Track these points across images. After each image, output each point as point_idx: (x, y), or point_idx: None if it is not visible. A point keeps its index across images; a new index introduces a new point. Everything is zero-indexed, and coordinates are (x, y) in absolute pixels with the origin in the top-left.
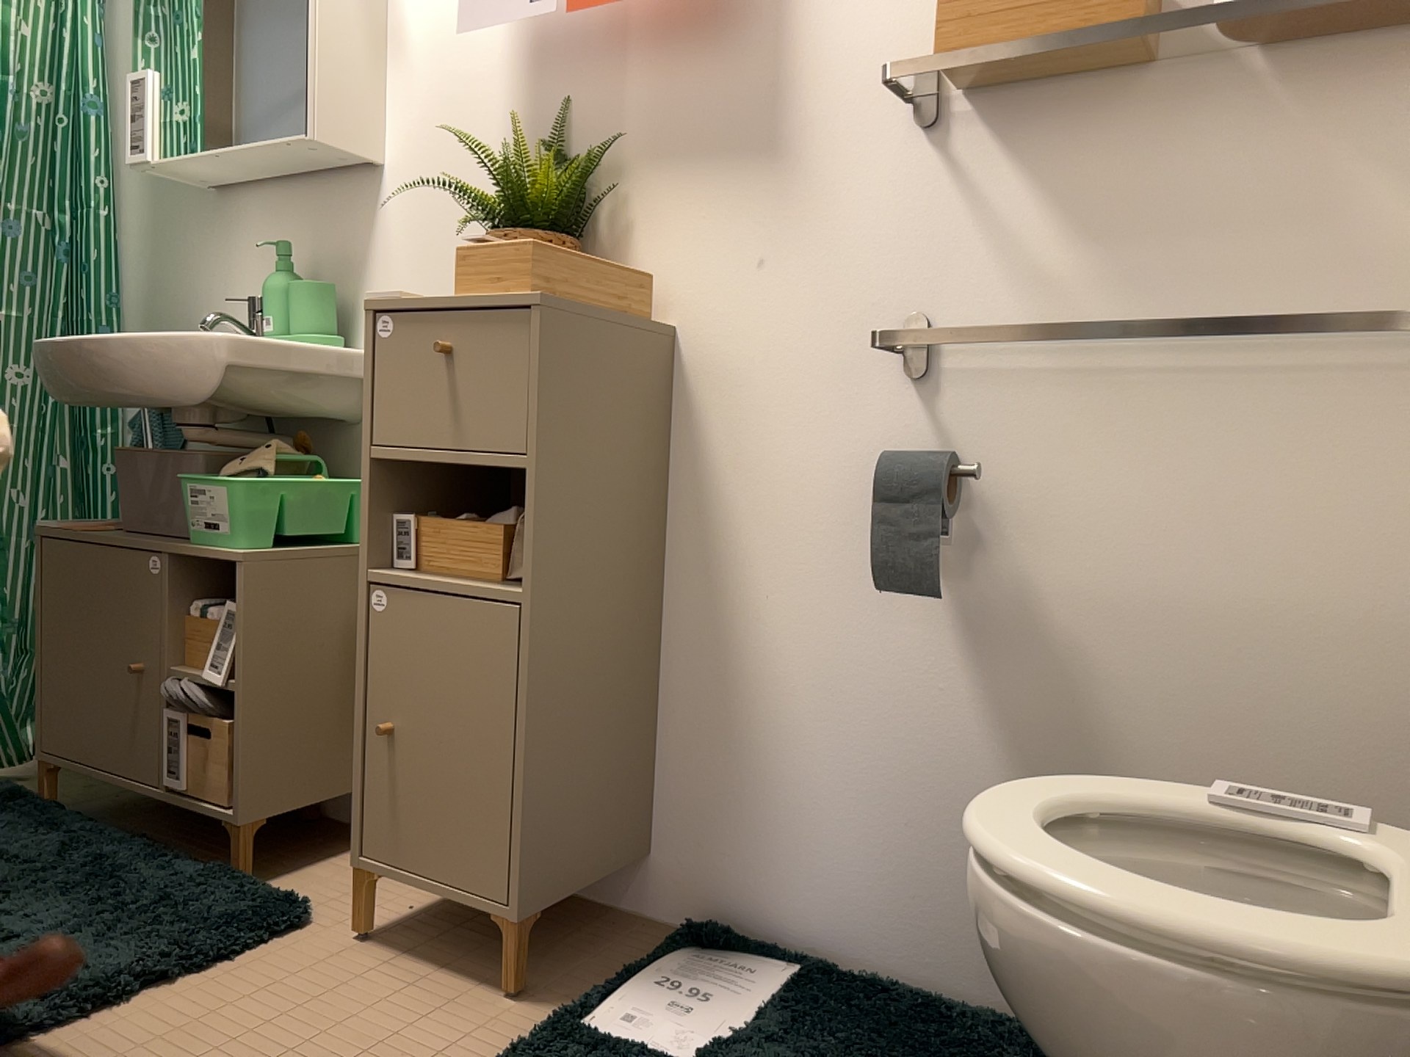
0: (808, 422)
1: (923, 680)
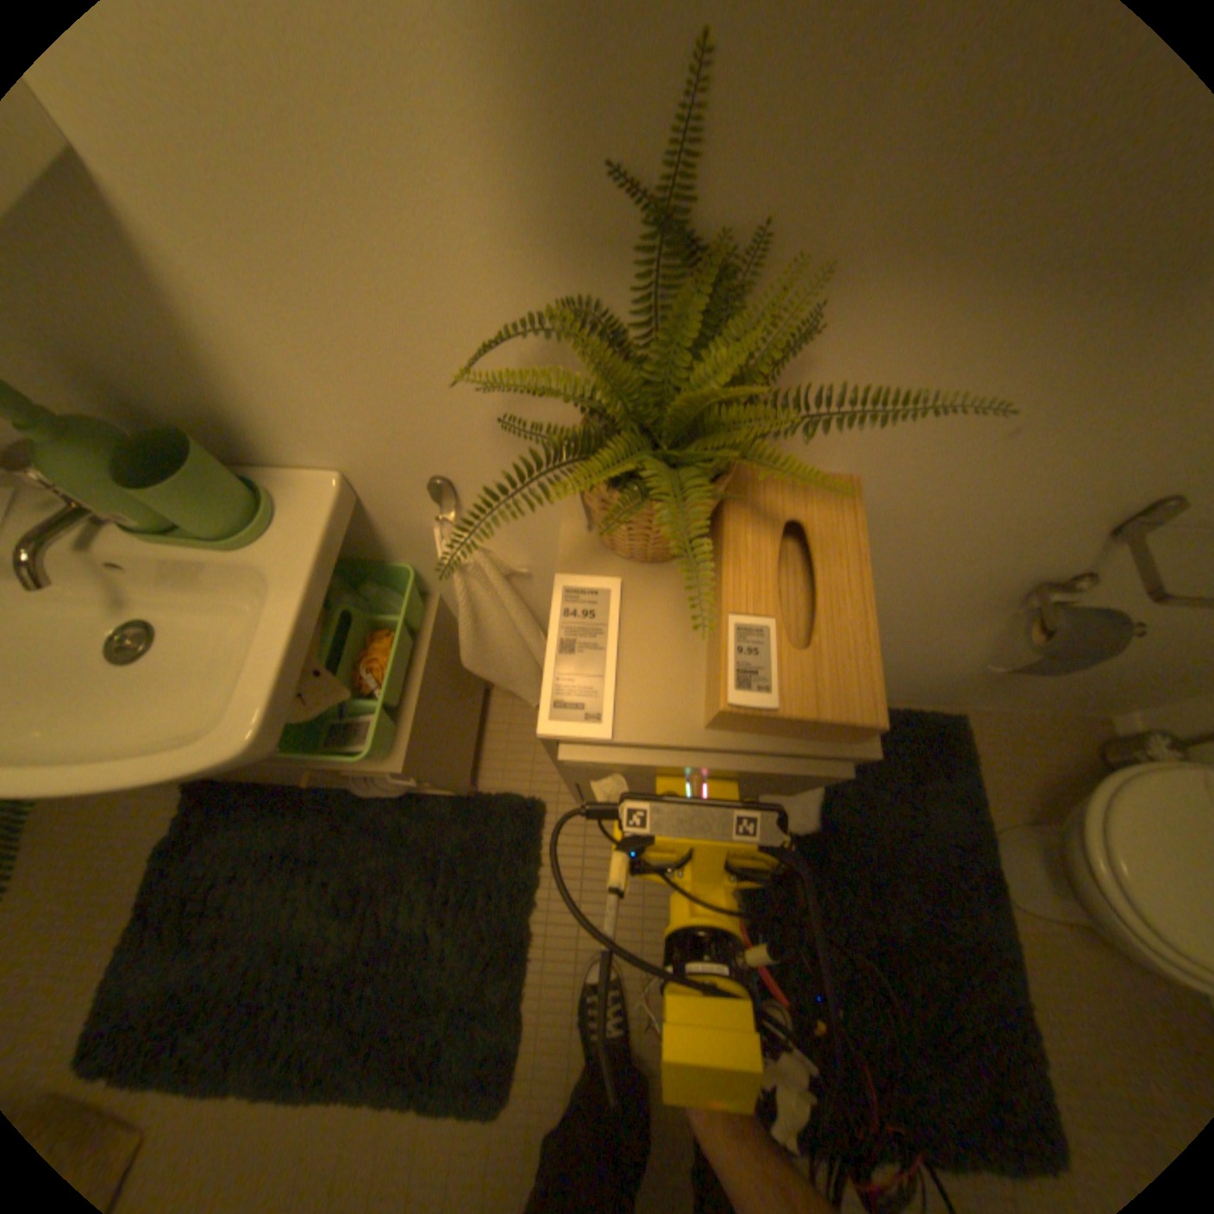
0: (966, 553)
1: (954, 647)
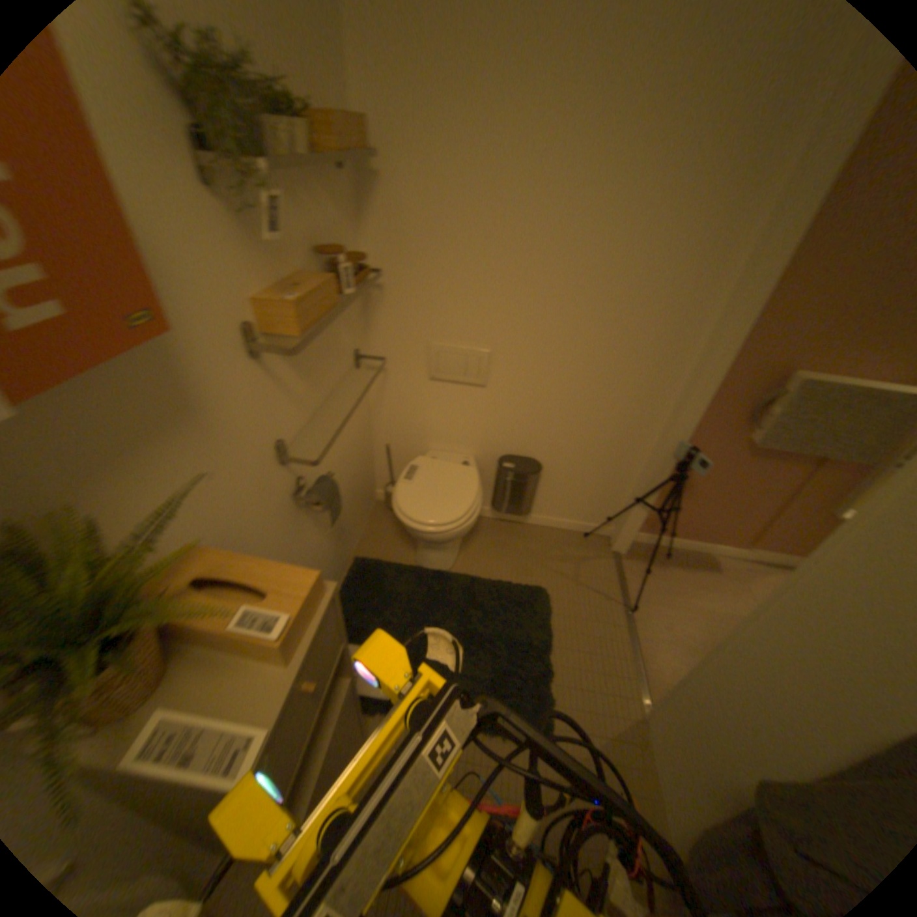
0: (261, 517)
1: (312, 545)
